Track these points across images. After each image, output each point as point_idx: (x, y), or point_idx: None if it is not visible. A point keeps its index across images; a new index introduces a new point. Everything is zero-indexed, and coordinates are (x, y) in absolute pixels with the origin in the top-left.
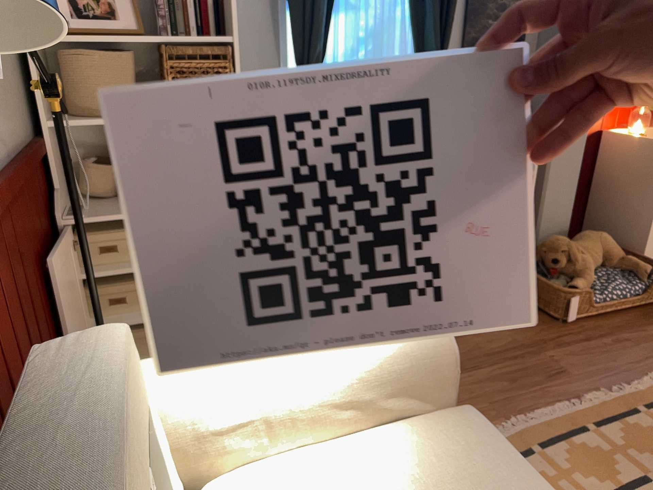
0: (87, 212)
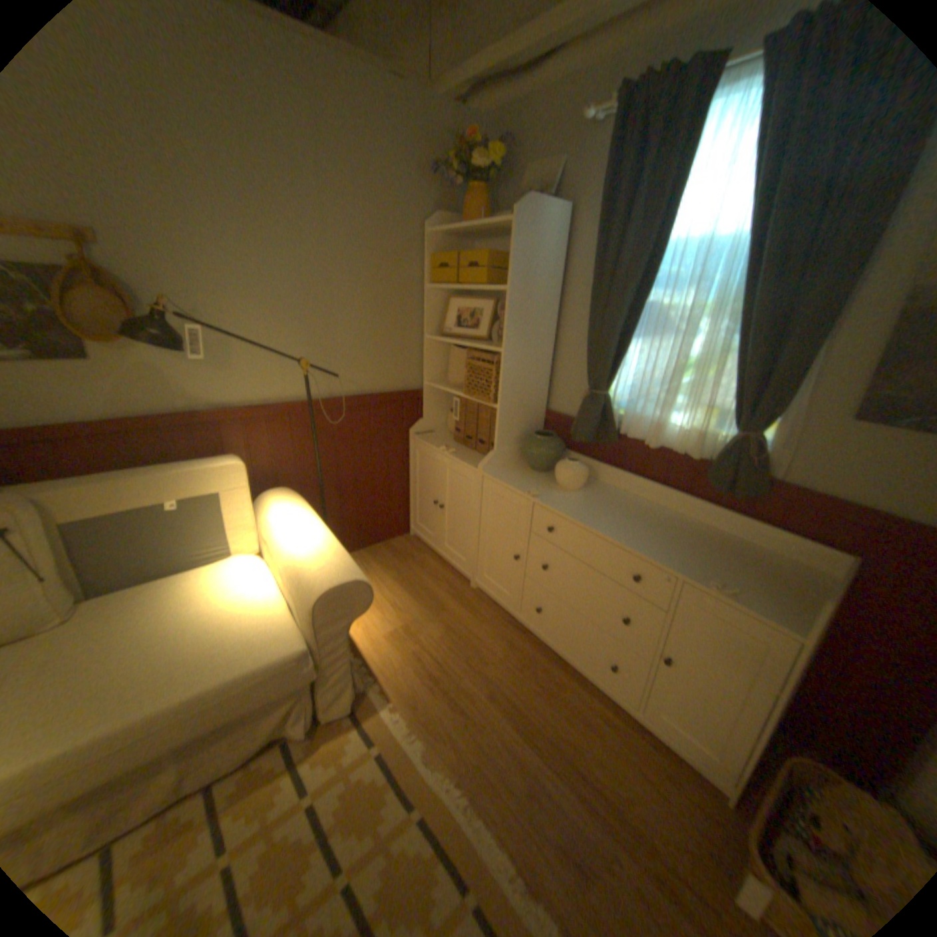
0: (425, 436)
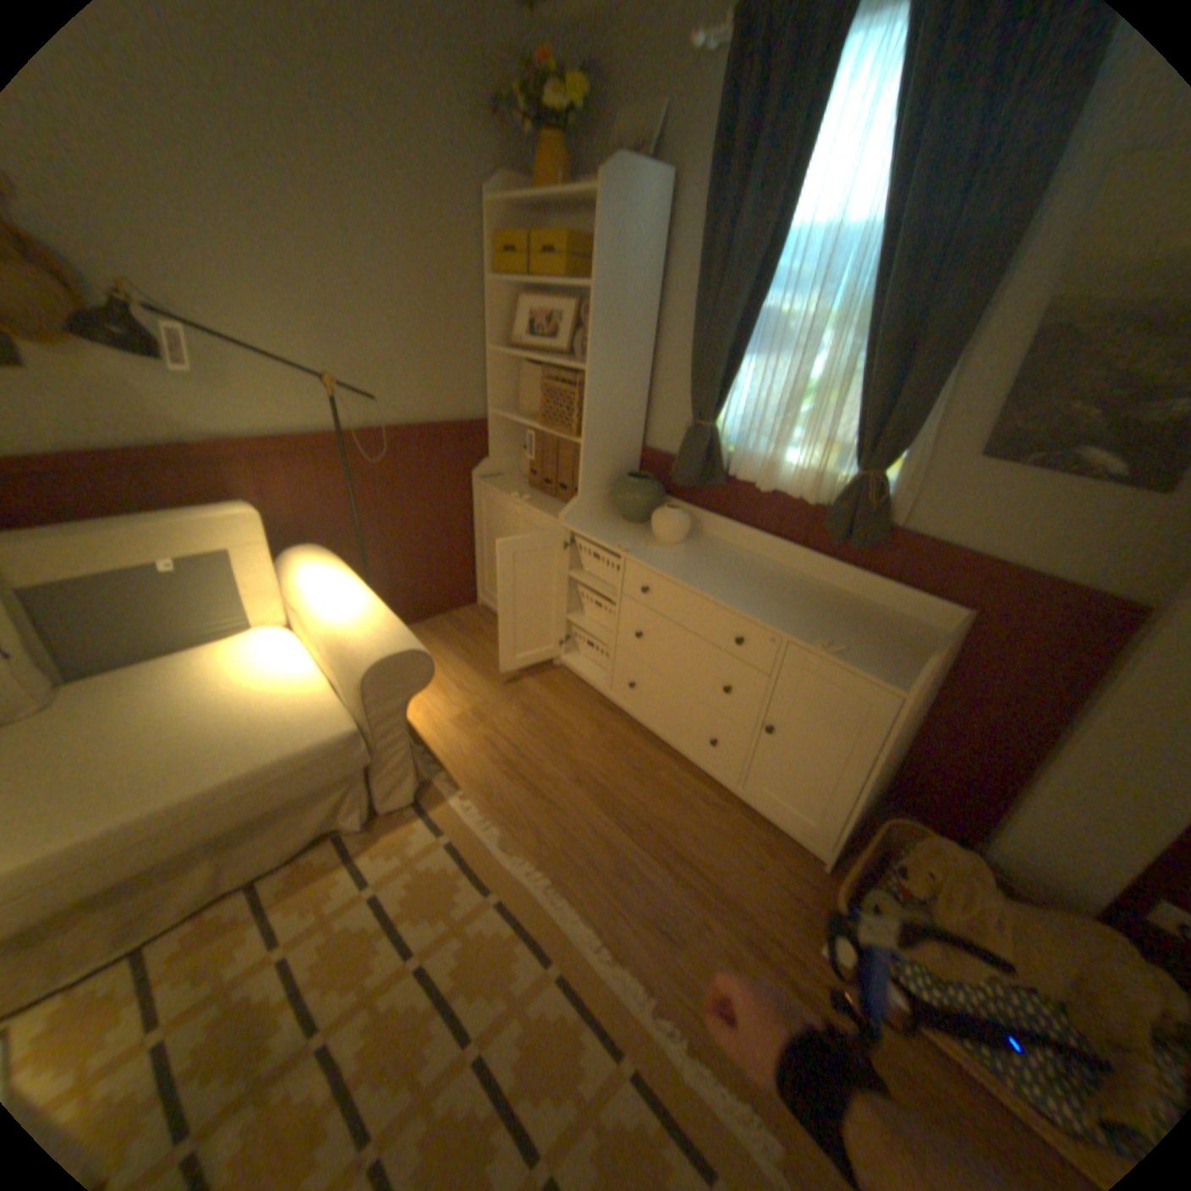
0: (493, 482)
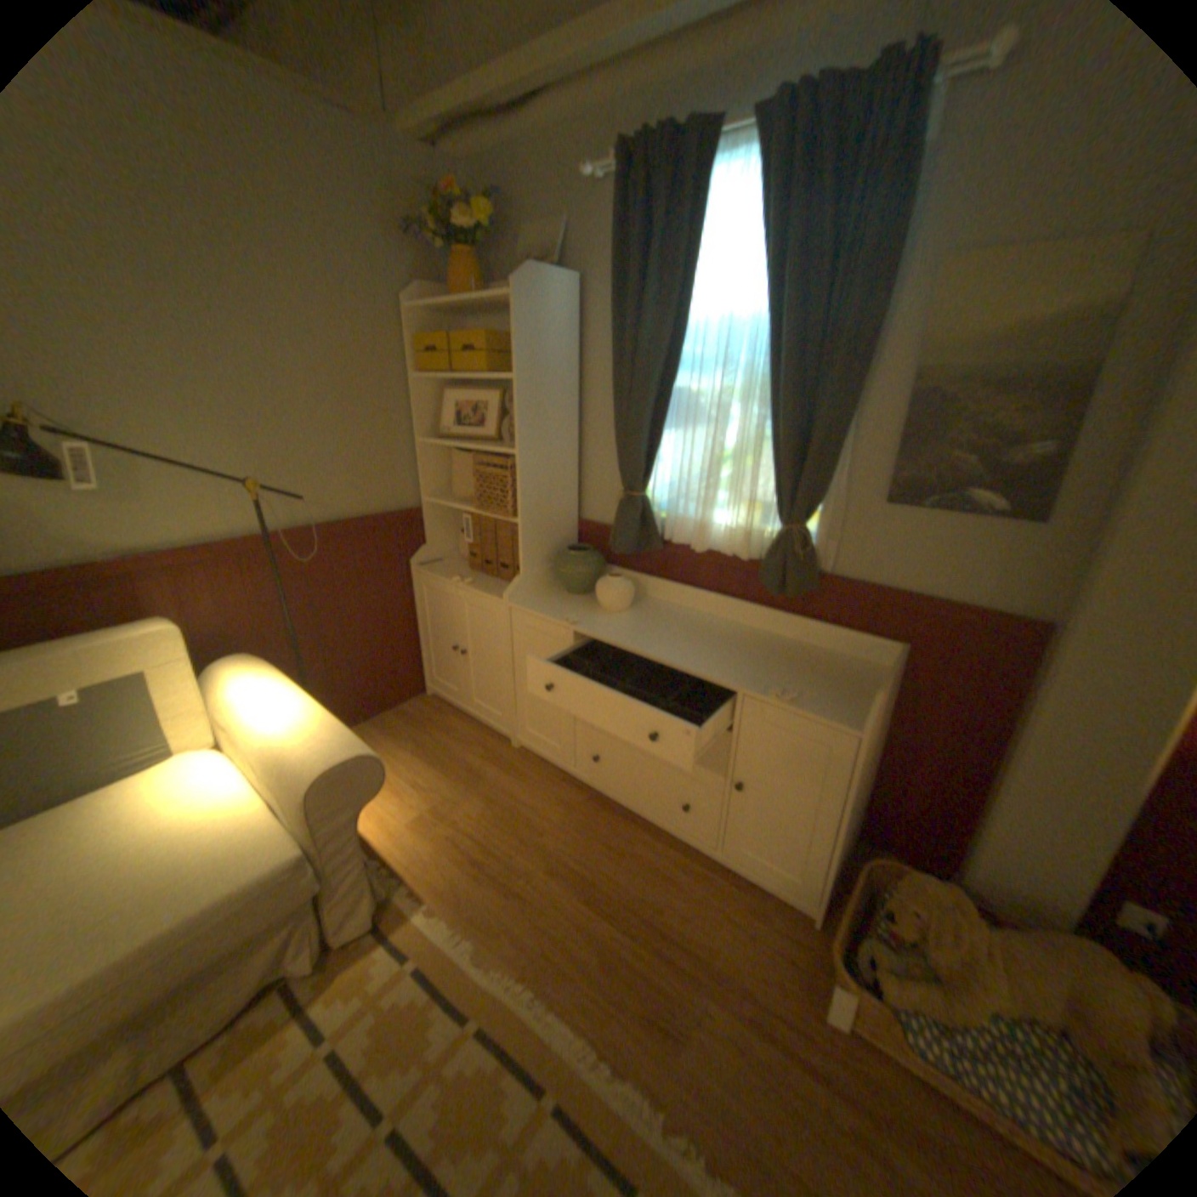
0: (432, 567)
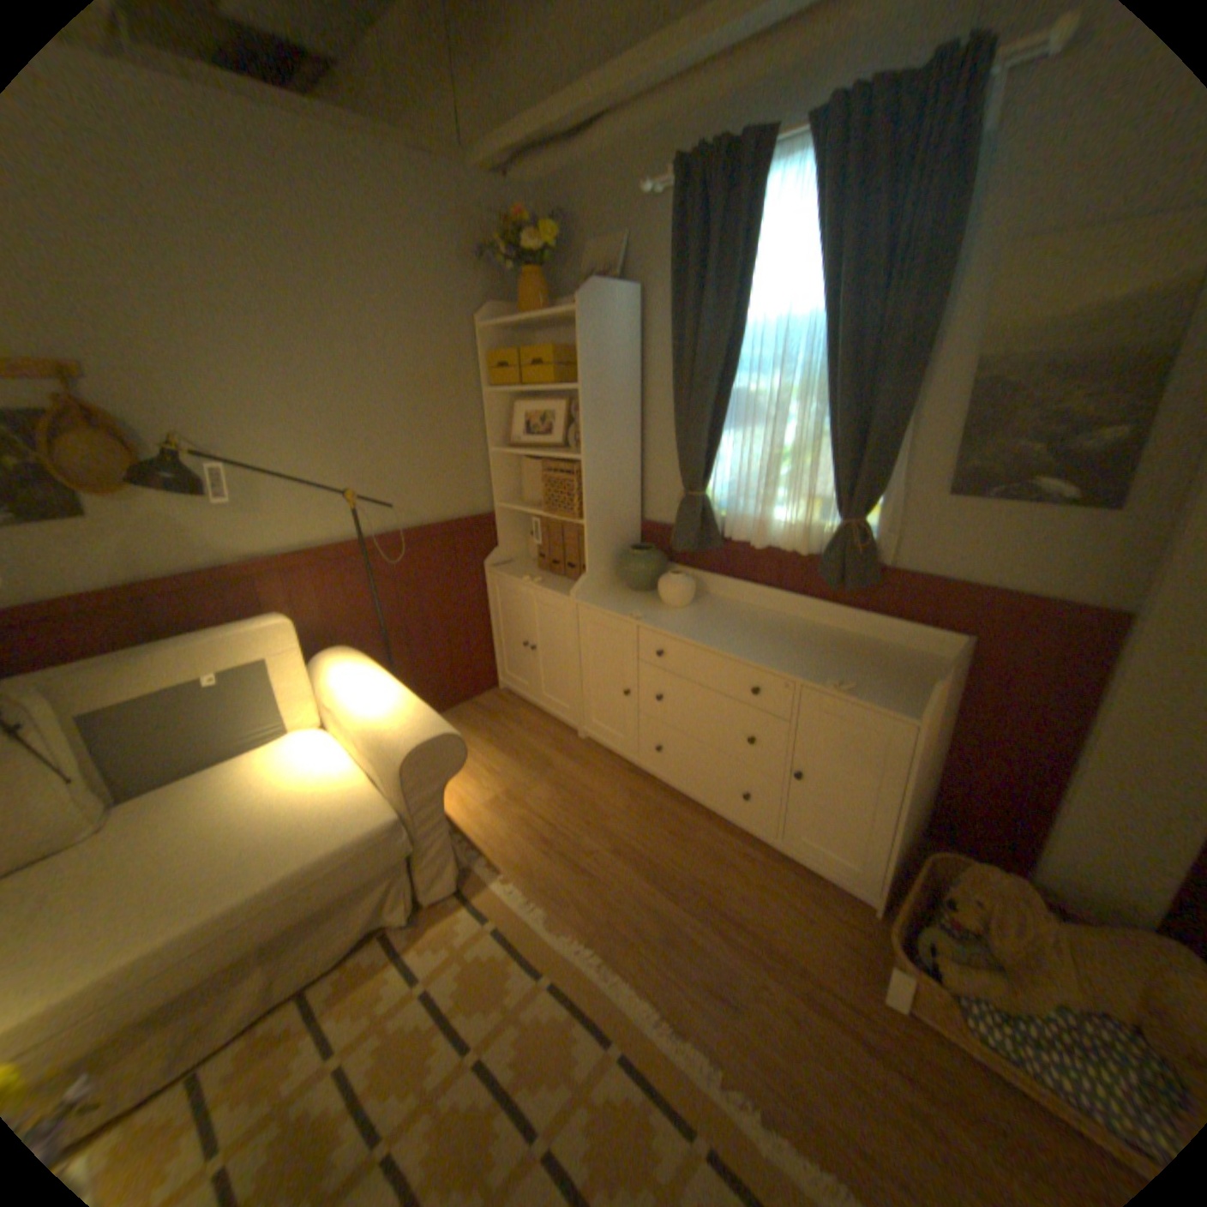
0: (504, 568)
